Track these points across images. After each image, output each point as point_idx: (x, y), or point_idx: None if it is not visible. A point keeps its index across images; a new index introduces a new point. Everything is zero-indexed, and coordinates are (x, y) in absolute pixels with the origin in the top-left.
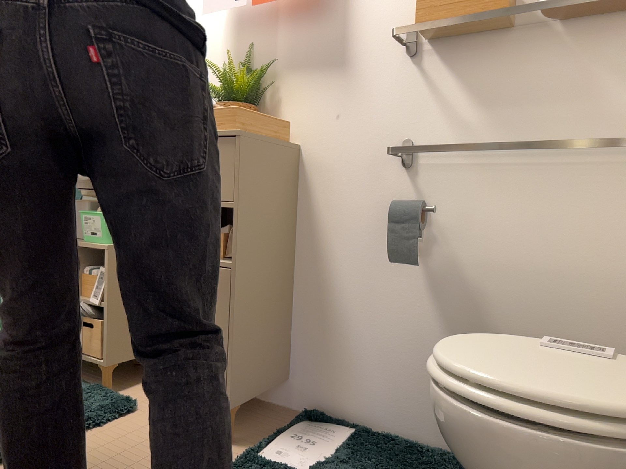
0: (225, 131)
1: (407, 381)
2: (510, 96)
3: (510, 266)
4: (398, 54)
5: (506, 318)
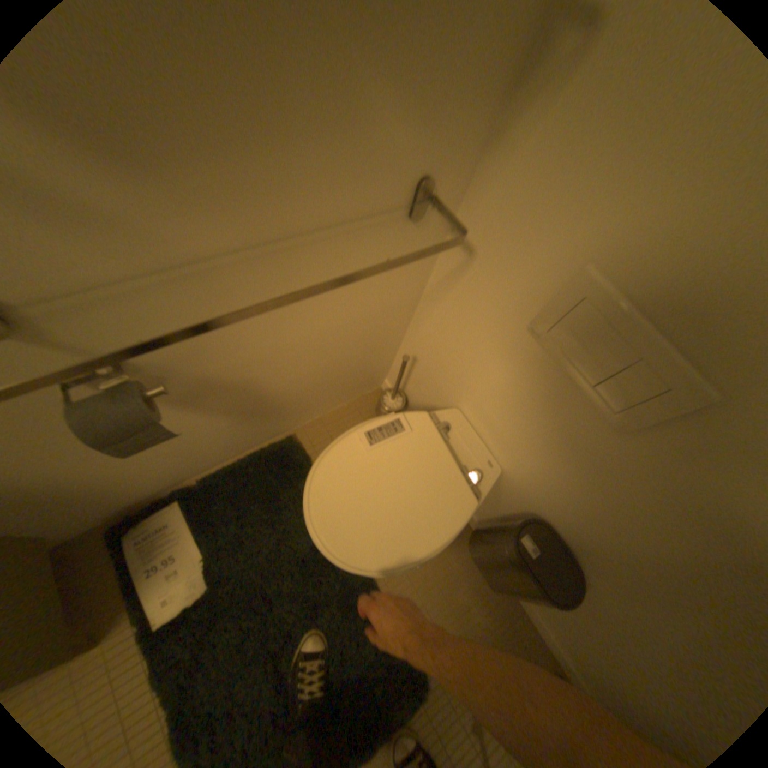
0: None
1: (196, 451)
2: (184, 119)
3: (267, 350)
4: None
5: (274, 378)
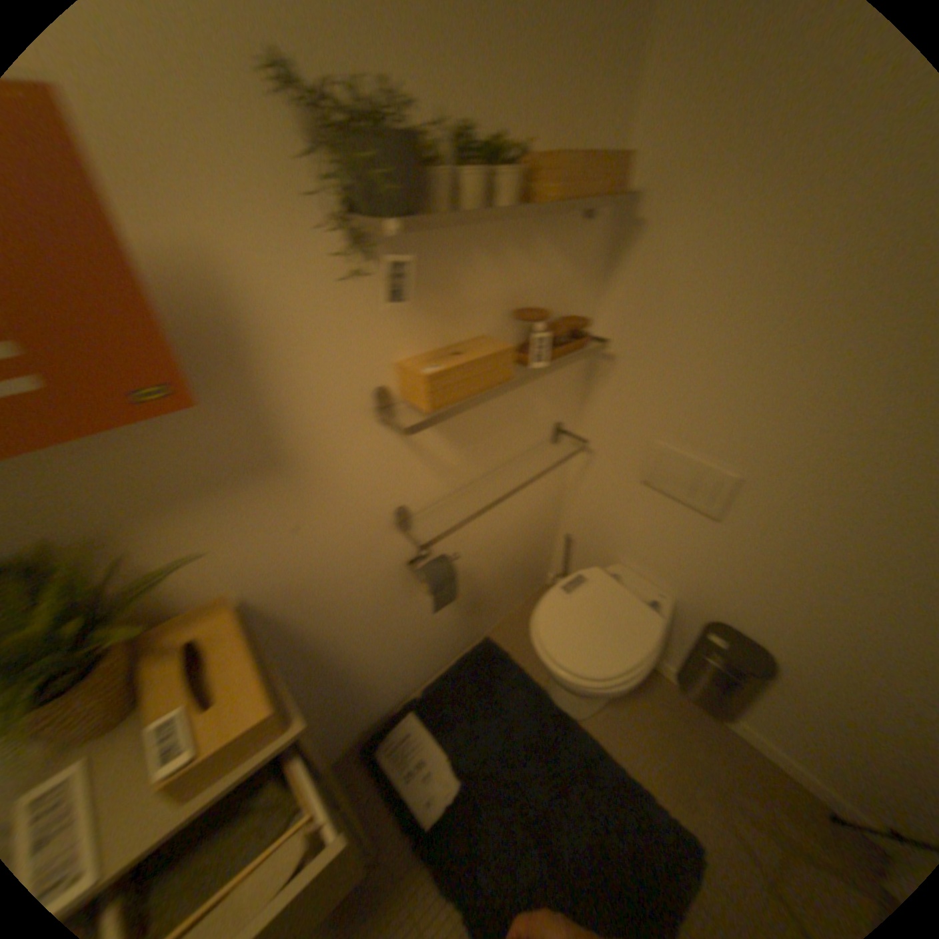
0: (267, 749)
1: (429, 652)
2: (483, 430)
3: (486, 542)
4: (371, 422)
5: (485, 570)
